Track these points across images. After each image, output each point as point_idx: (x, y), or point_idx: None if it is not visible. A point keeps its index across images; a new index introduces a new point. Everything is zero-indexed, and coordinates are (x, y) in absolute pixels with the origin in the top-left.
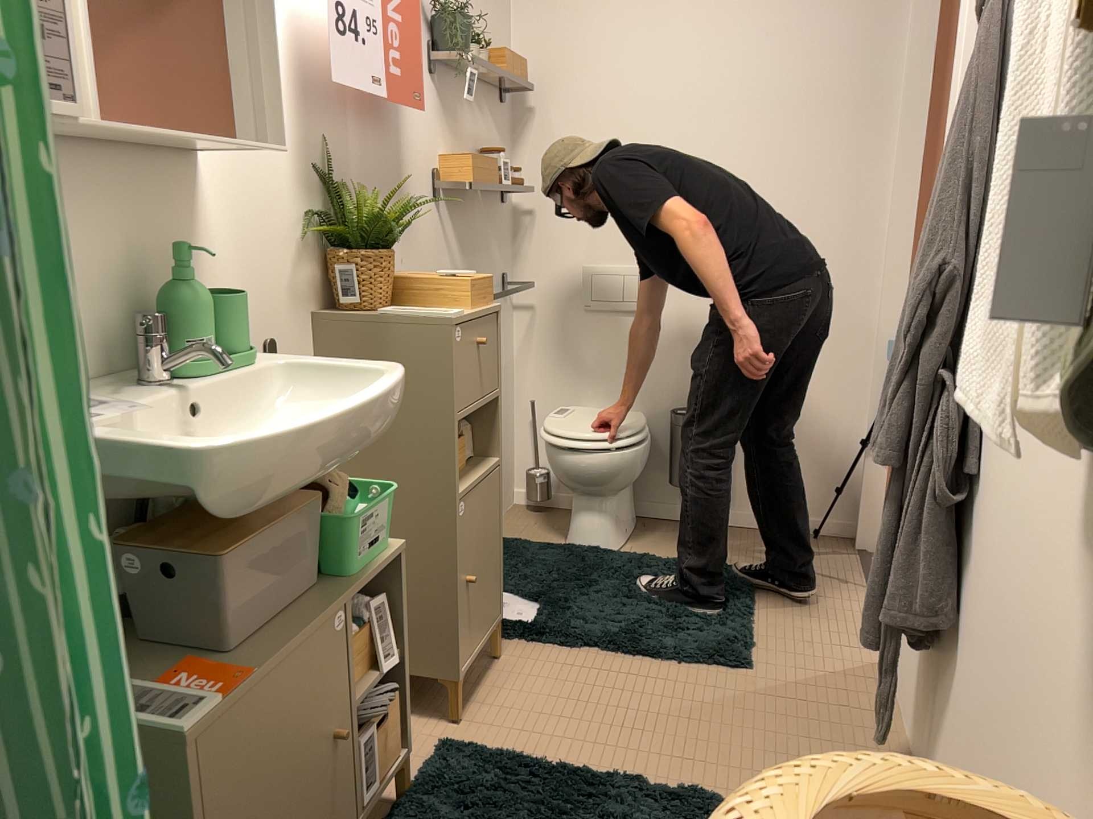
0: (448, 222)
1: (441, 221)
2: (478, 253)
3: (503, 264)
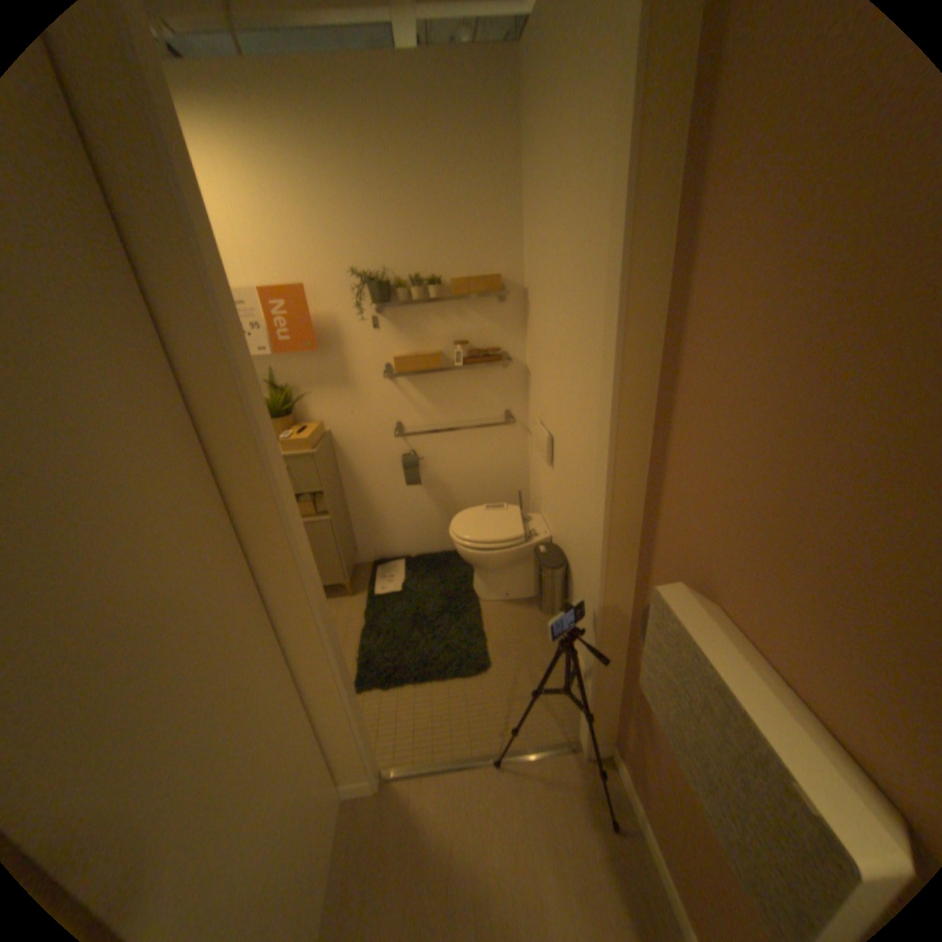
0: (405, 385)
1: (394, 386)
2: (455, 398)
3: (503, 402)
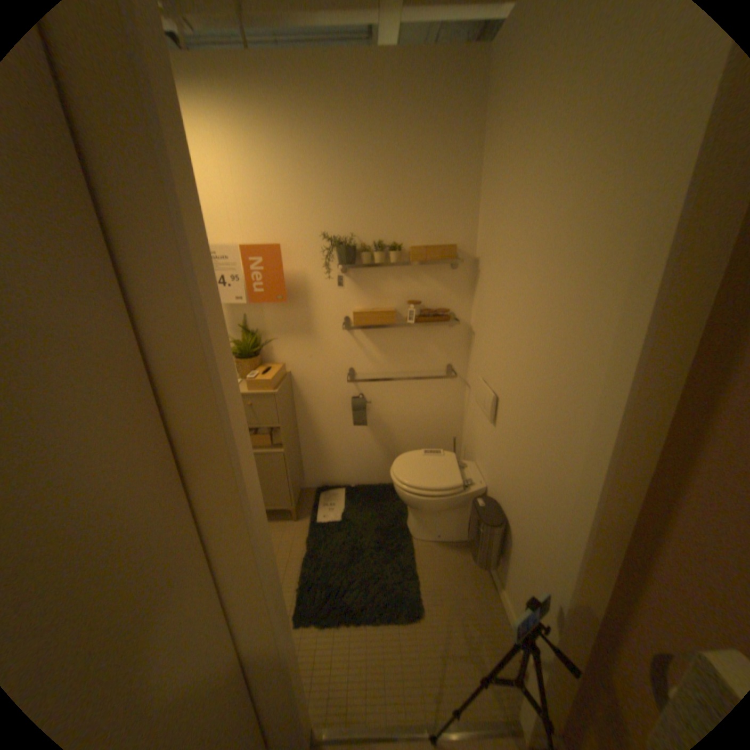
0: (360, 336)
1: (351, 337)
2: (404, 350)
3: (446, 356)
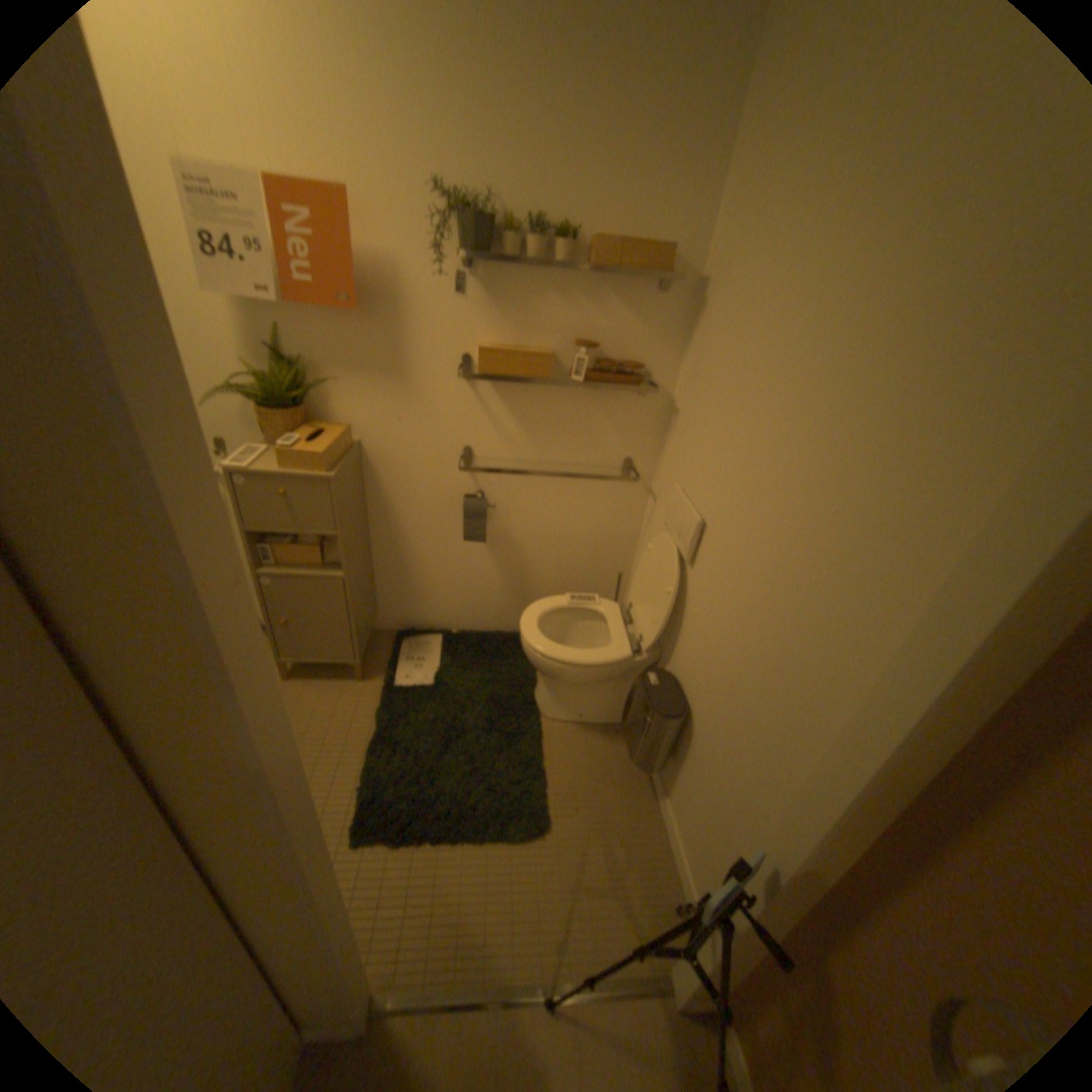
0: (488, 393)
1: (471, 392)
2: (559, 426)
3: (626, 444)
